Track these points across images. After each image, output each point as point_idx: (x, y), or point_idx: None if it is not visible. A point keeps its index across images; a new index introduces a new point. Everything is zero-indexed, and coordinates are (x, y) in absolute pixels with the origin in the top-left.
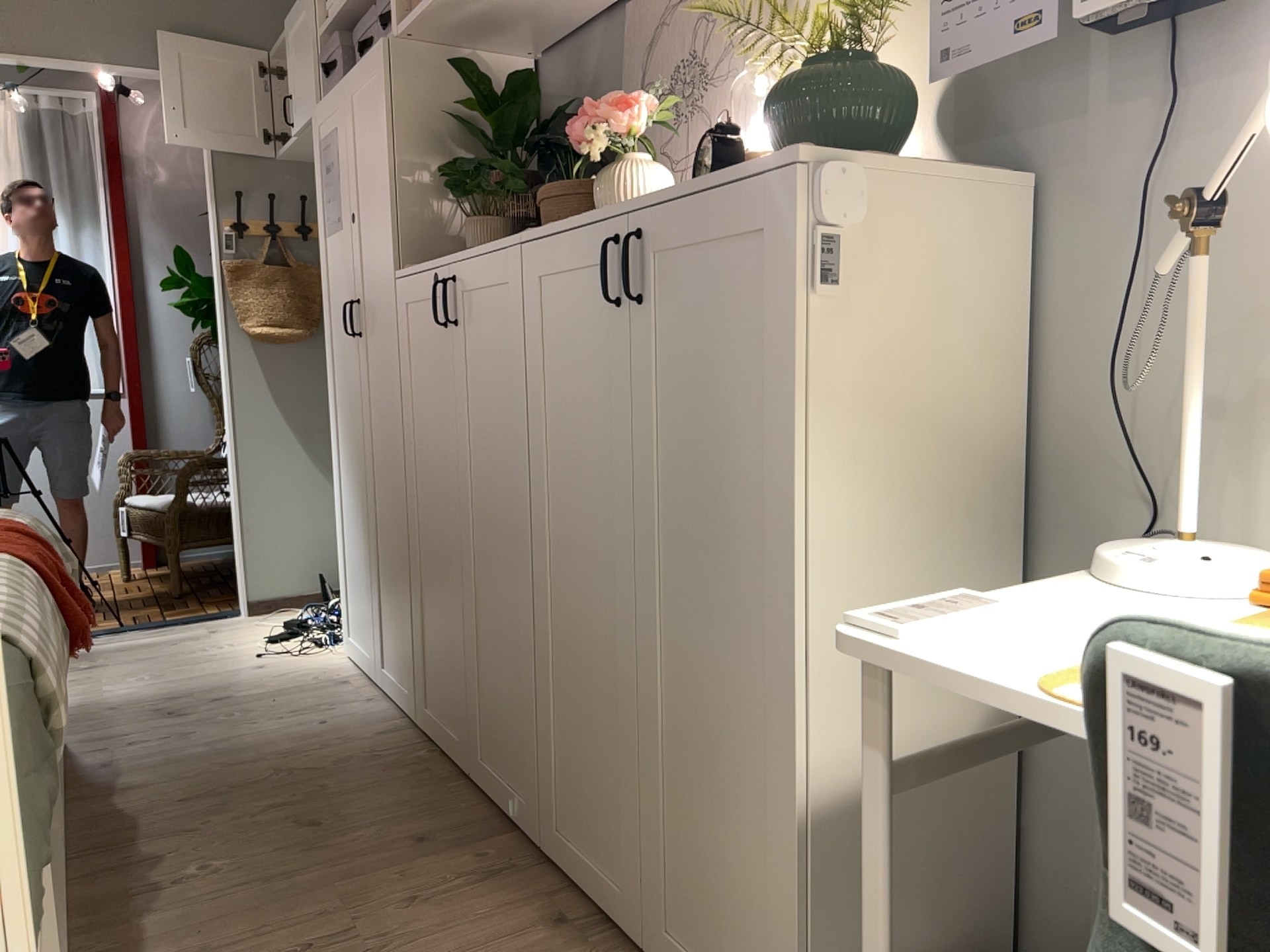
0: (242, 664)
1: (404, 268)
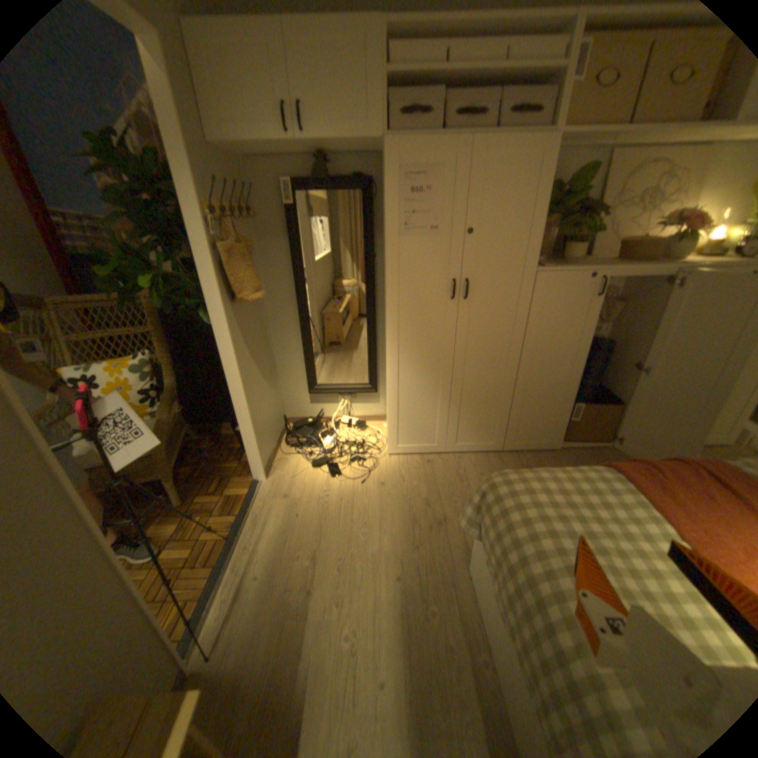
0: (371, 490)
1: (548, 267)
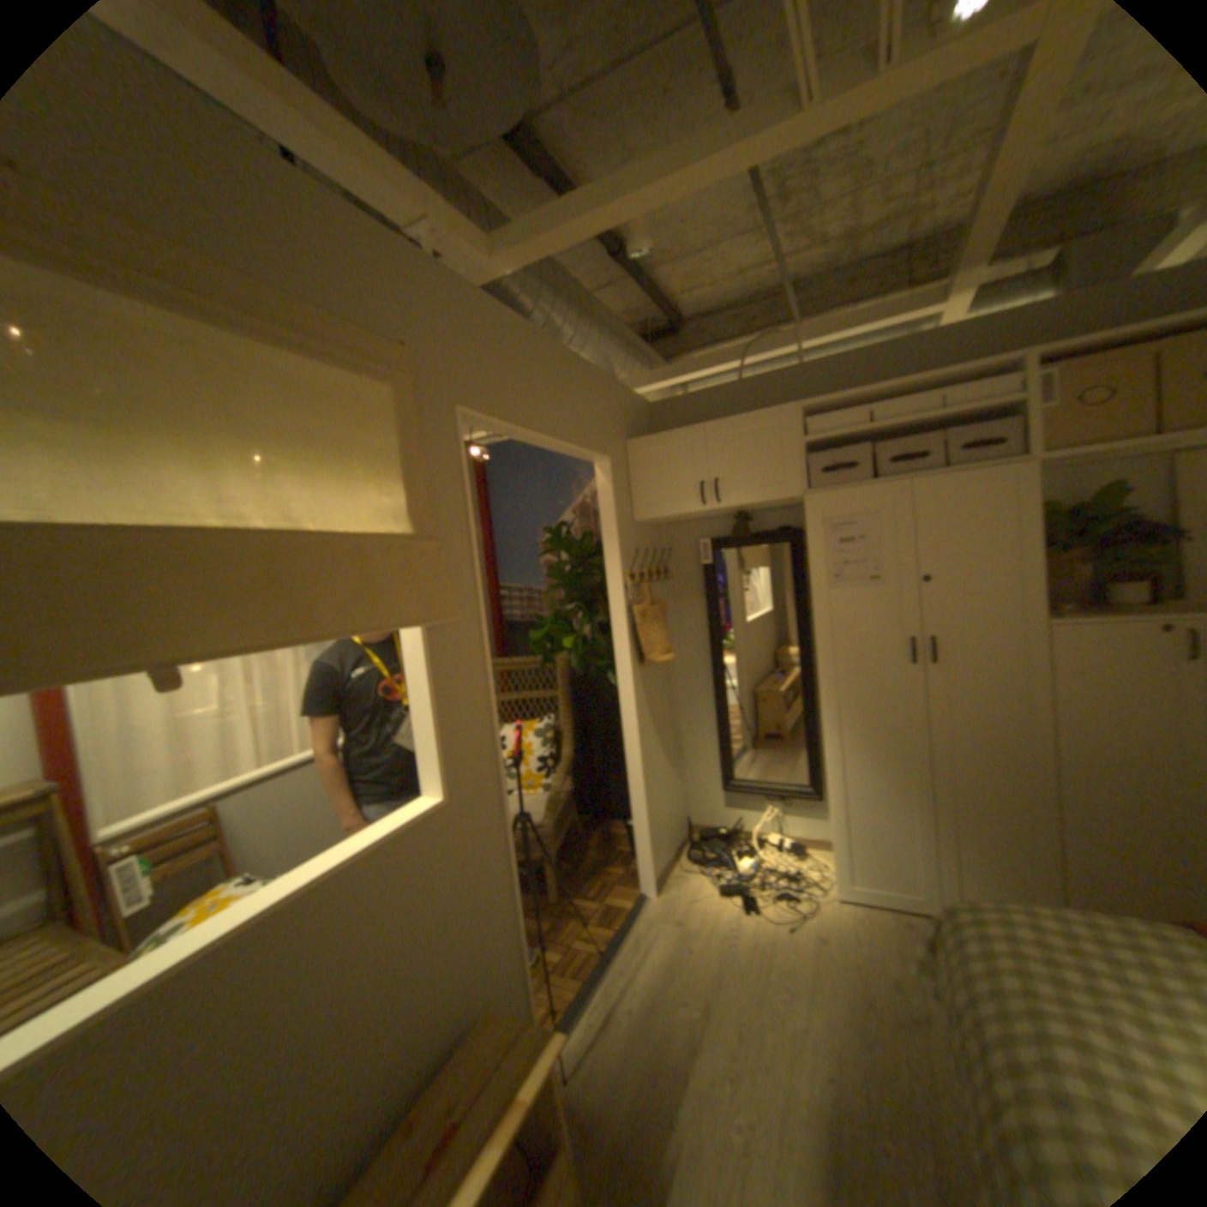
0: (801, 948)
1: (1069, 620)
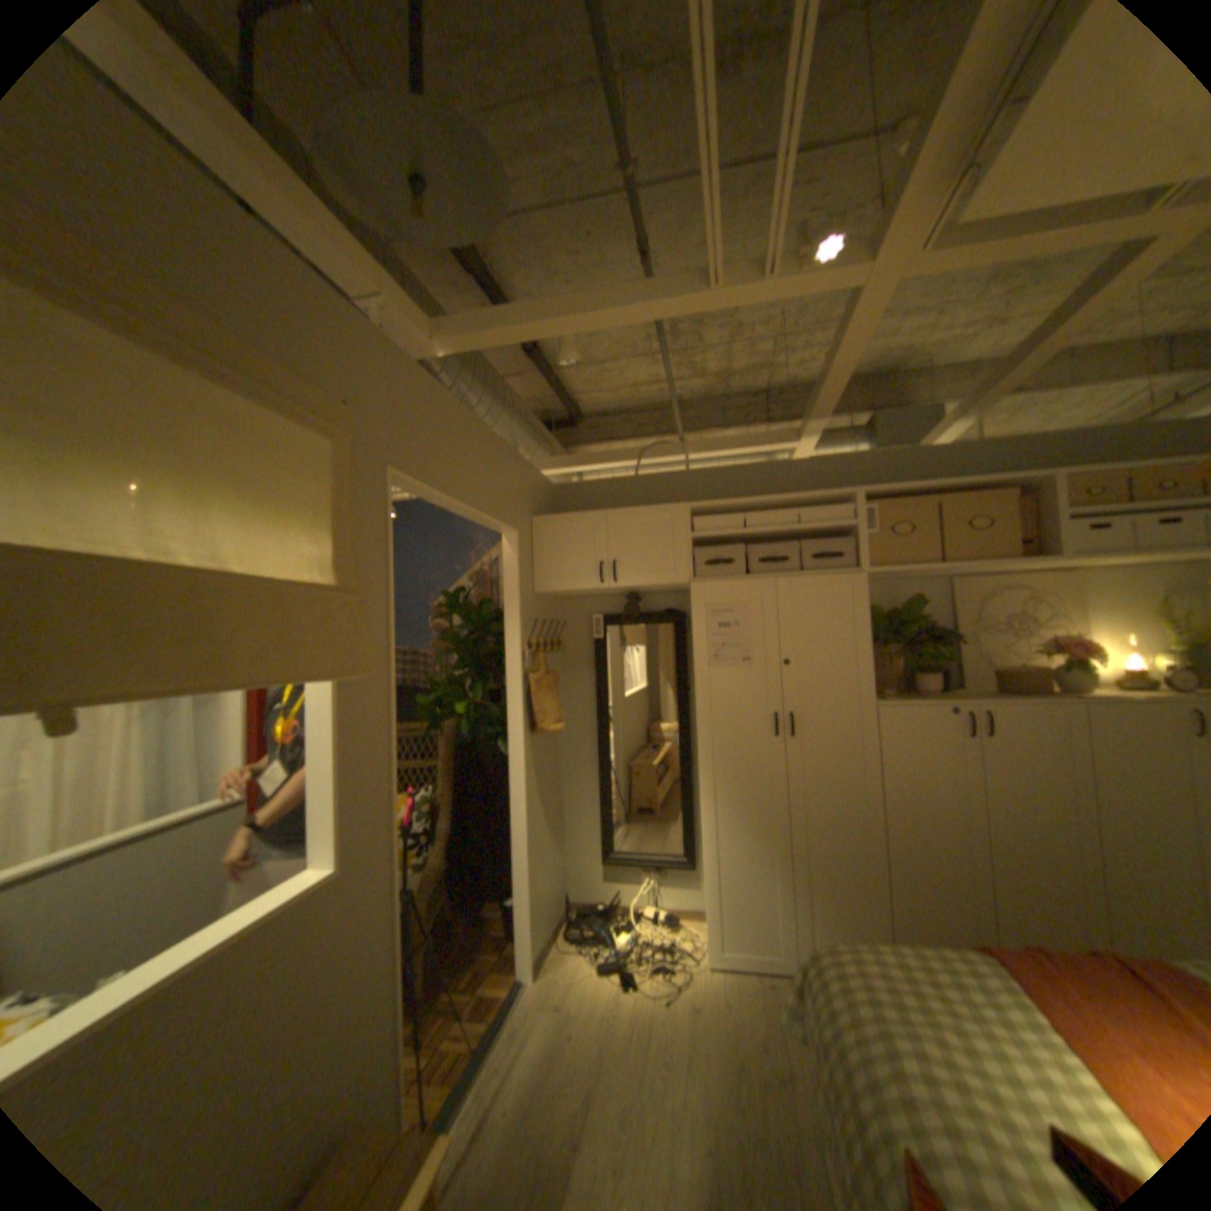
0: (677, 1020)
1: (890, 702)
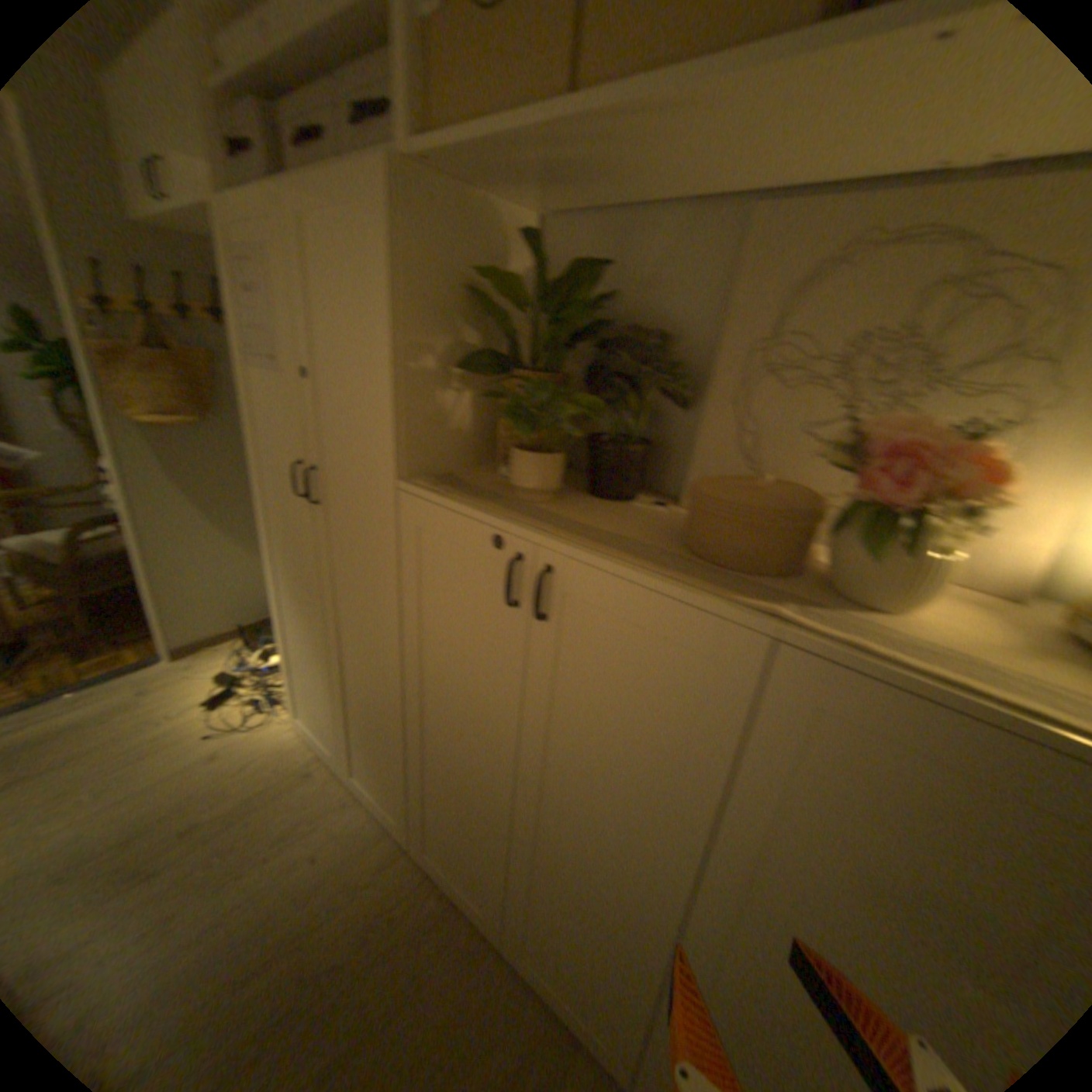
0: (189, 756)
1: (417, 483)
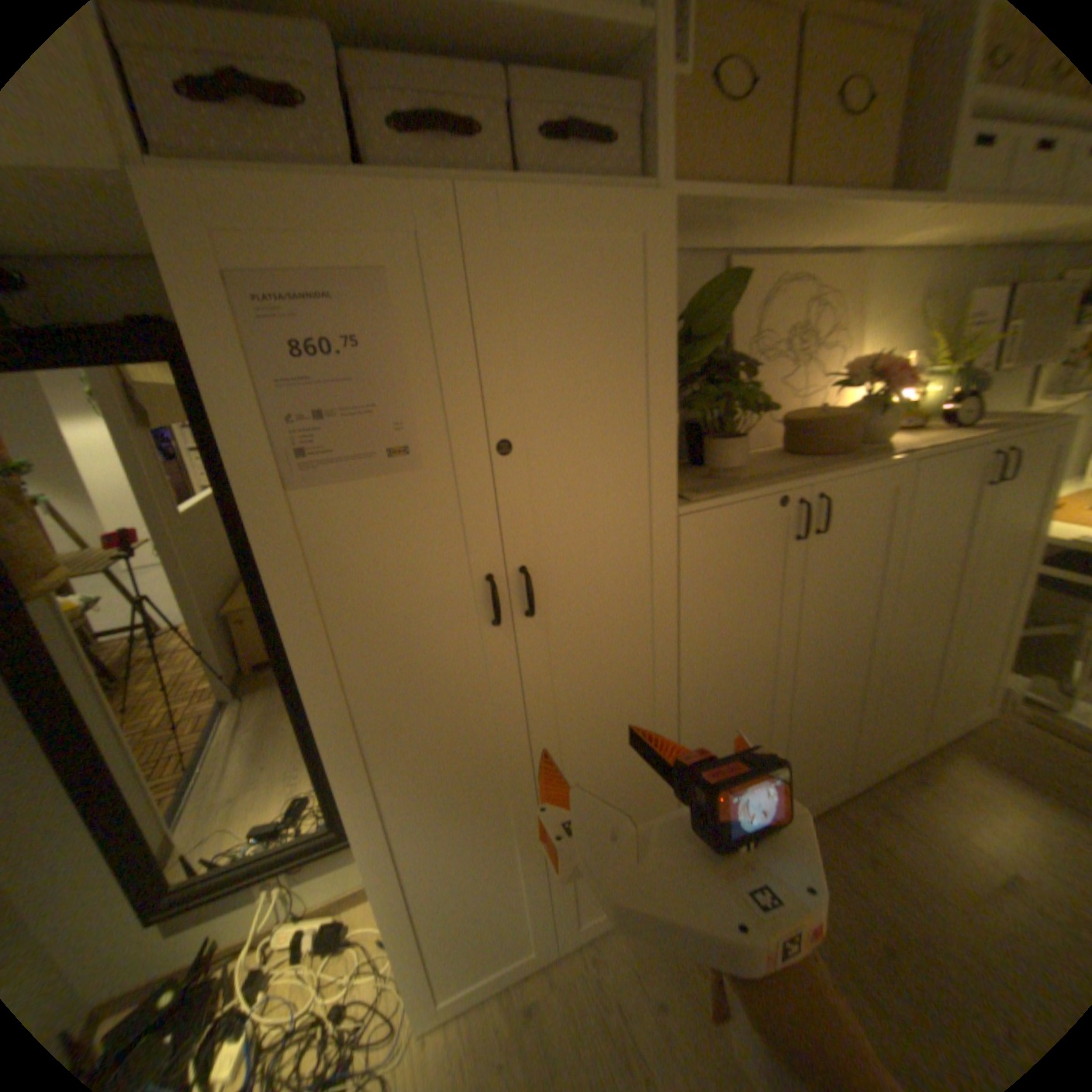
0: None
1: (699, 500)
